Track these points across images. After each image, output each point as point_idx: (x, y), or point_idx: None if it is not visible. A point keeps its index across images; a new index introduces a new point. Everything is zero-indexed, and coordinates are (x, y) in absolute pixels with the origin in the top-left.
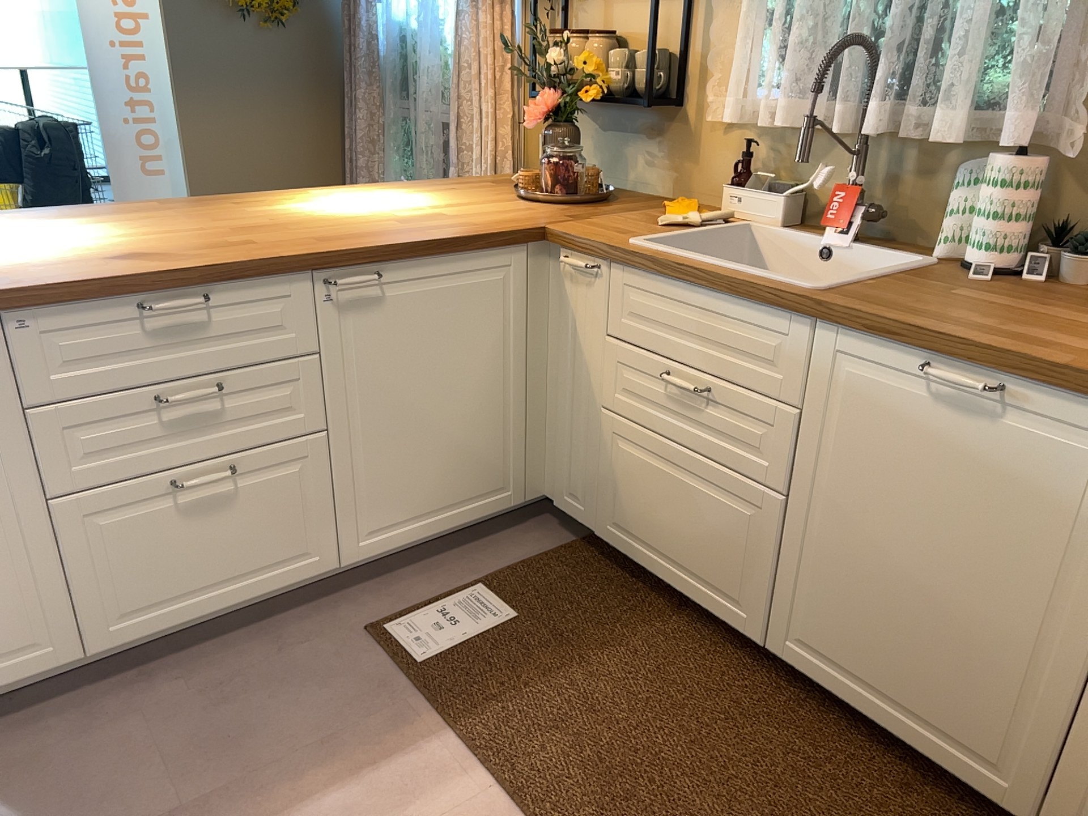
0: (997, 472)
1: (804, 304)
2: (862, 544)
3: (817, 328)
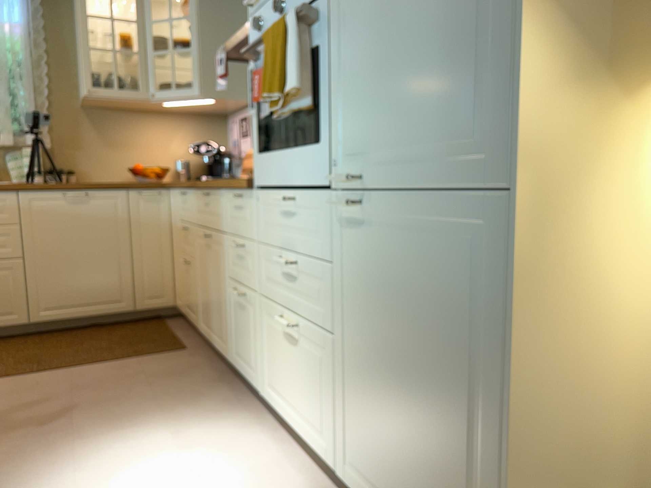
0: (92, 216)
1: (11, 186)
2: (57, 259)
3: (17, 194)
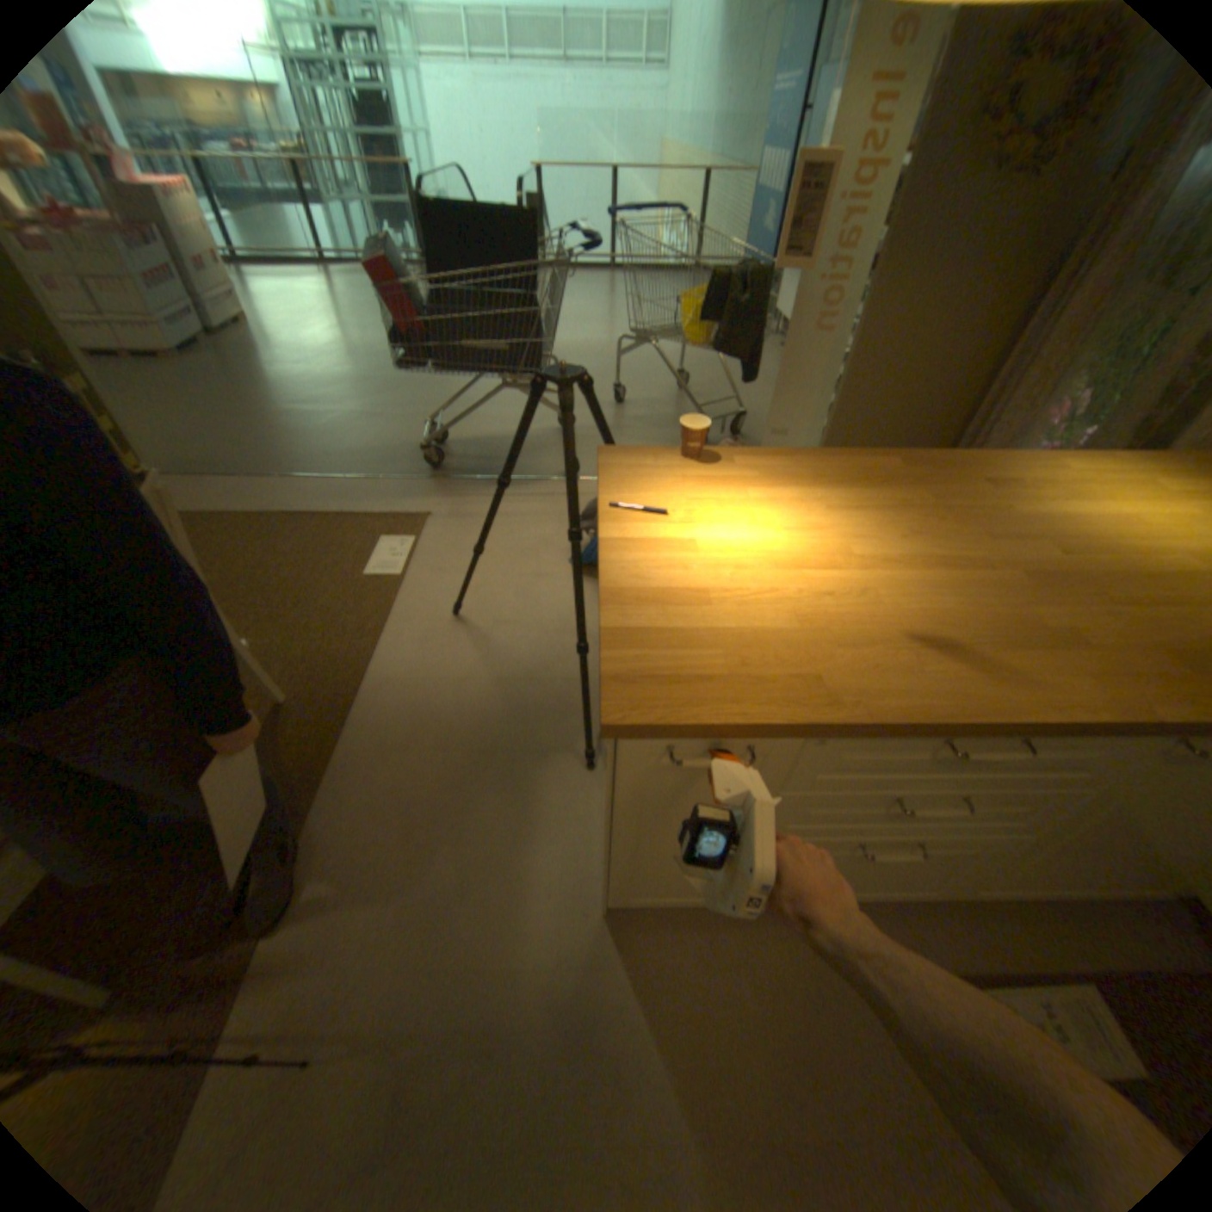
0: None
1: None
2: None
3: None
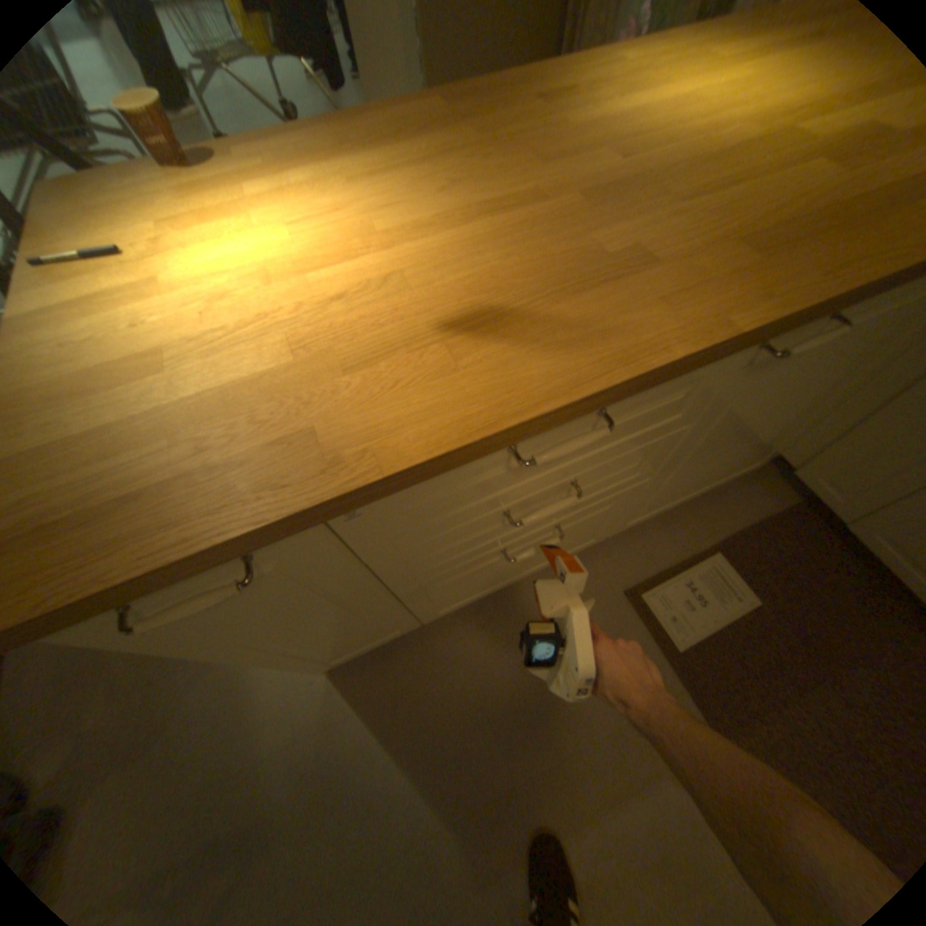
0: None
1: None
2: None
3: None
